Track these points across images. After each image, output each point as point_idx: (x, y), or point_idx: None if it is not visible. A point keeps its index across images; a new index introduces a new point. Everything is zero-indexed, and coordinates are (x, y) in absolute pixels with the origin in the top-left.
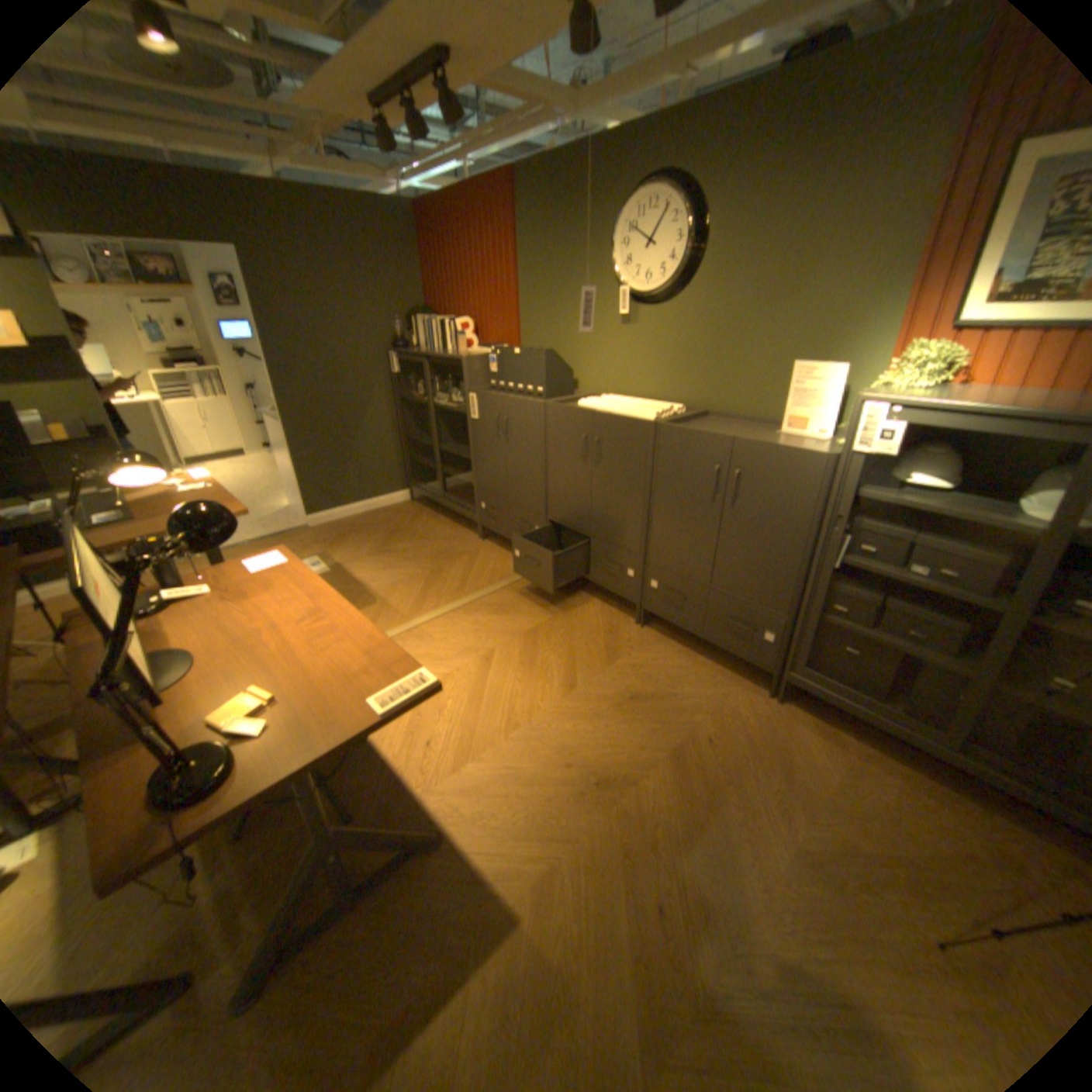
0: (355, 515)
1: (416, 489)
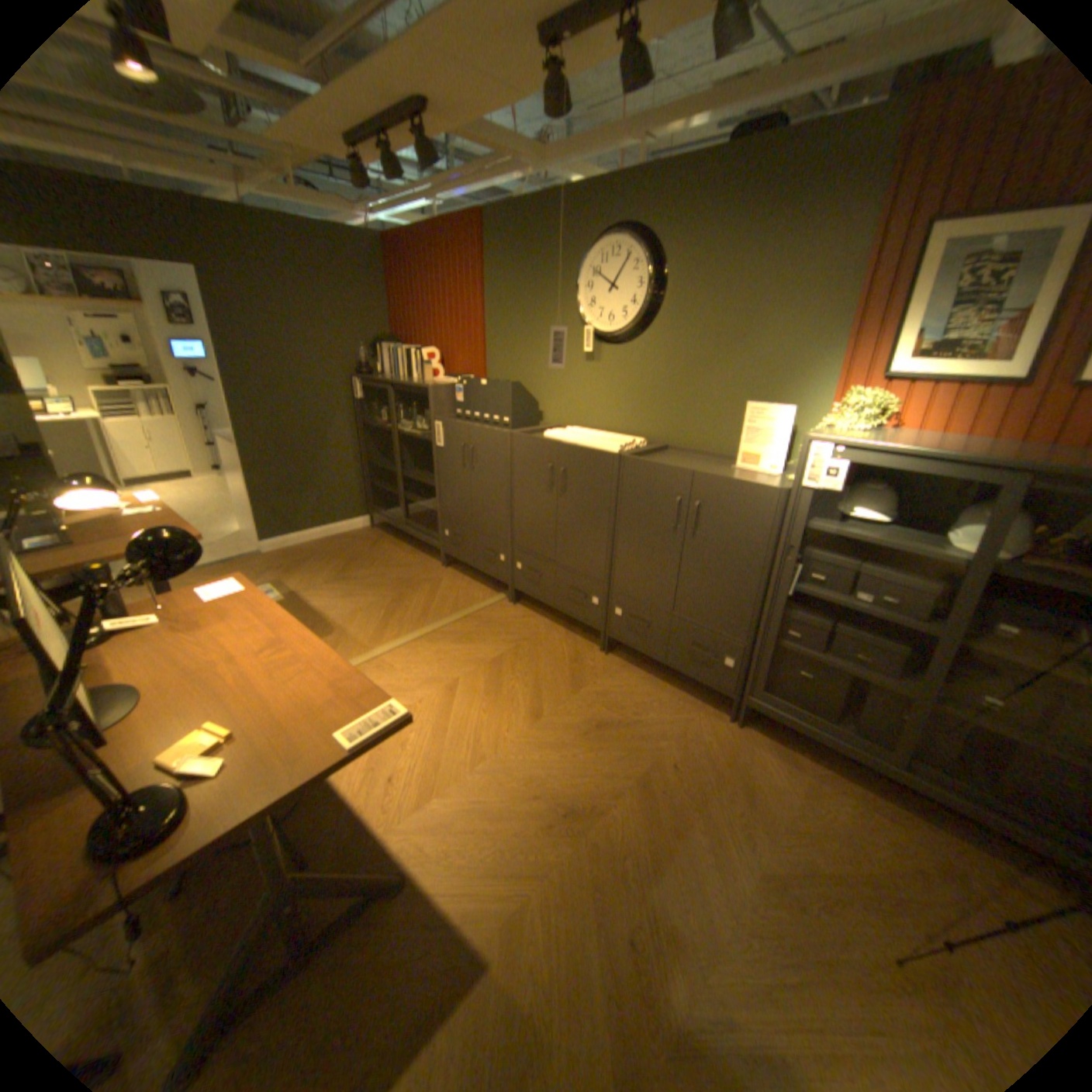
0: (311, 542)
1: (377, 516)
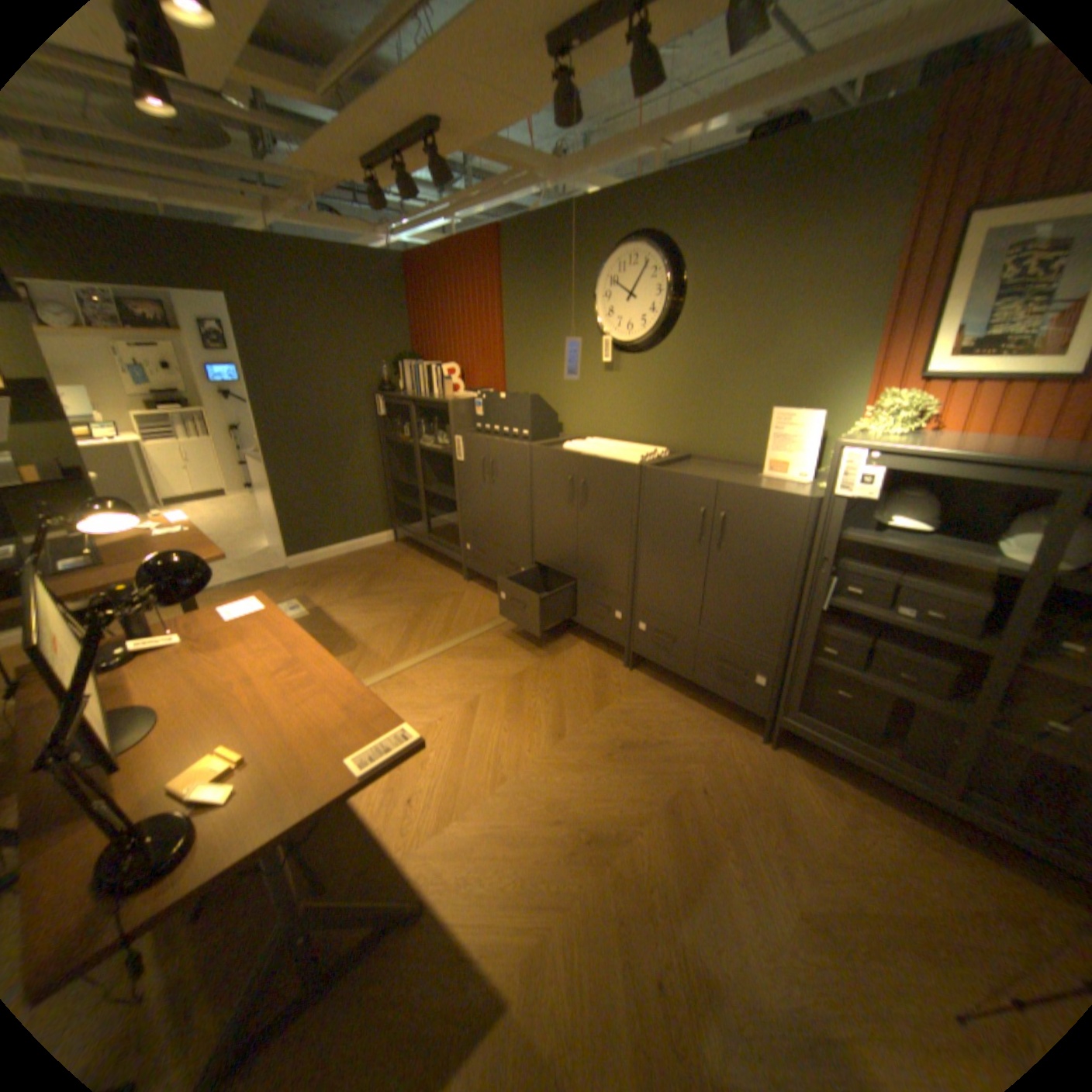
0: (336, 557)
1: (400, 530)
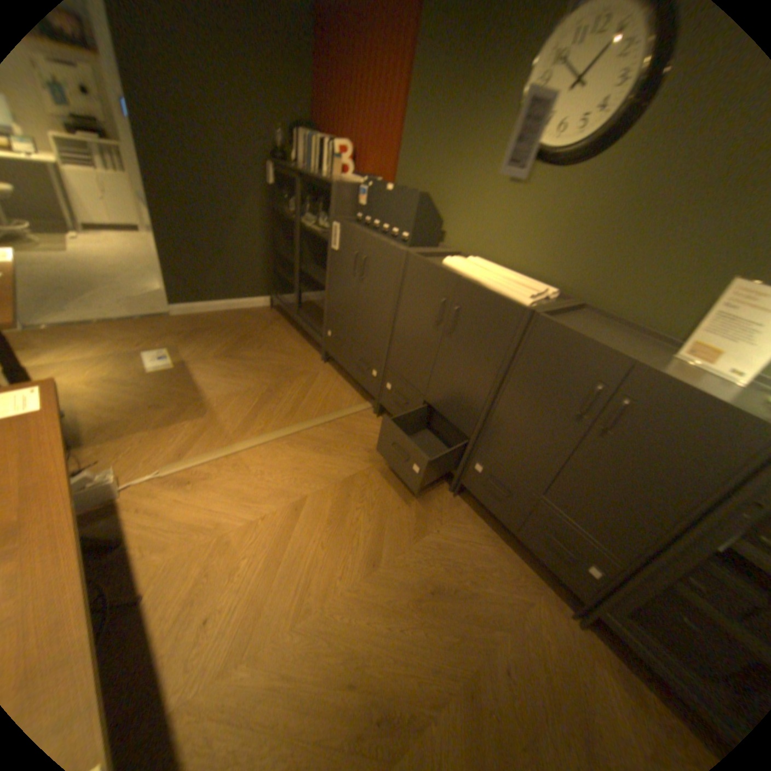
0: (217, 311)
1: (276, 299)
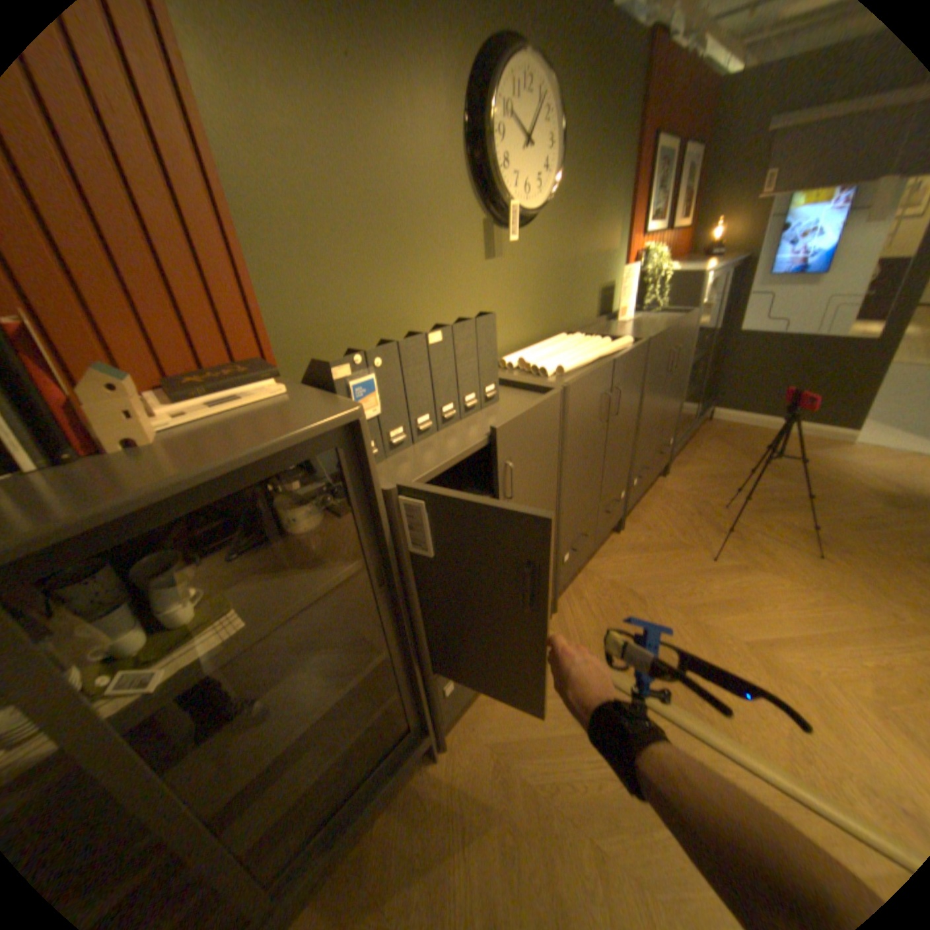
0: None
1: None
